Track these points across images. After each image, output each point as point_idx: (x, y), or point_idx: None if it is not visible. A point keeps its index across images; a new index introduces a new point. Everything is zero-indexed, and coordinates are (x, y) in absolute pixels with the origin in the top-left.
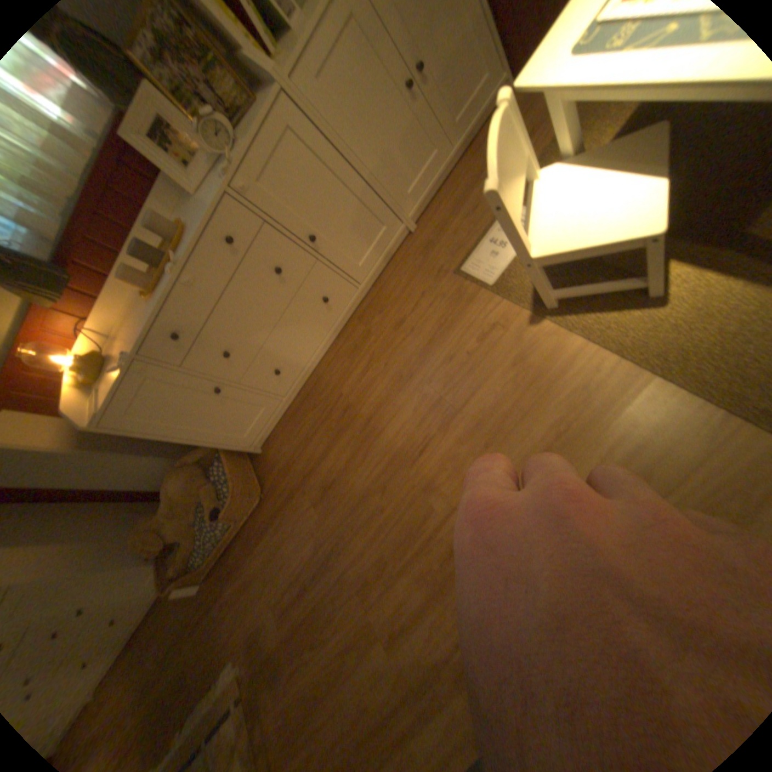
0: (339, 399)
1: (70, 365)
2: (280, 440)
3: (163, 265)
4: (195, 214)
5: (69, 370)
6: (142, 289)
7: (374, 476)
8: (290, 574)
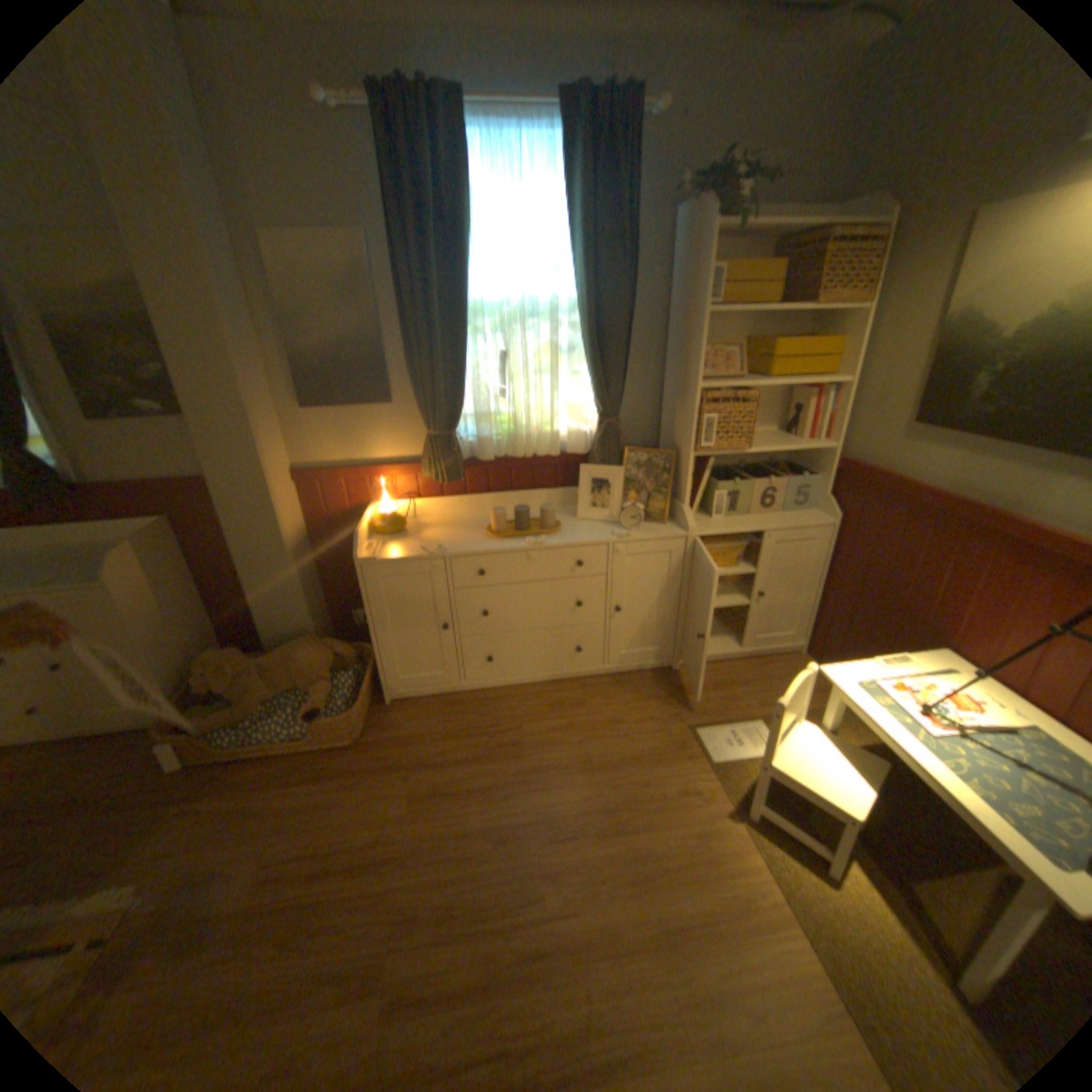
0: (514, 735)
1: (385, 517)
2: (420, 716)
3: (529, 541)
4: (576, 538)
5: (379, 518)
6: (497, 535)
7: (501, 830)
8: (321, 853)
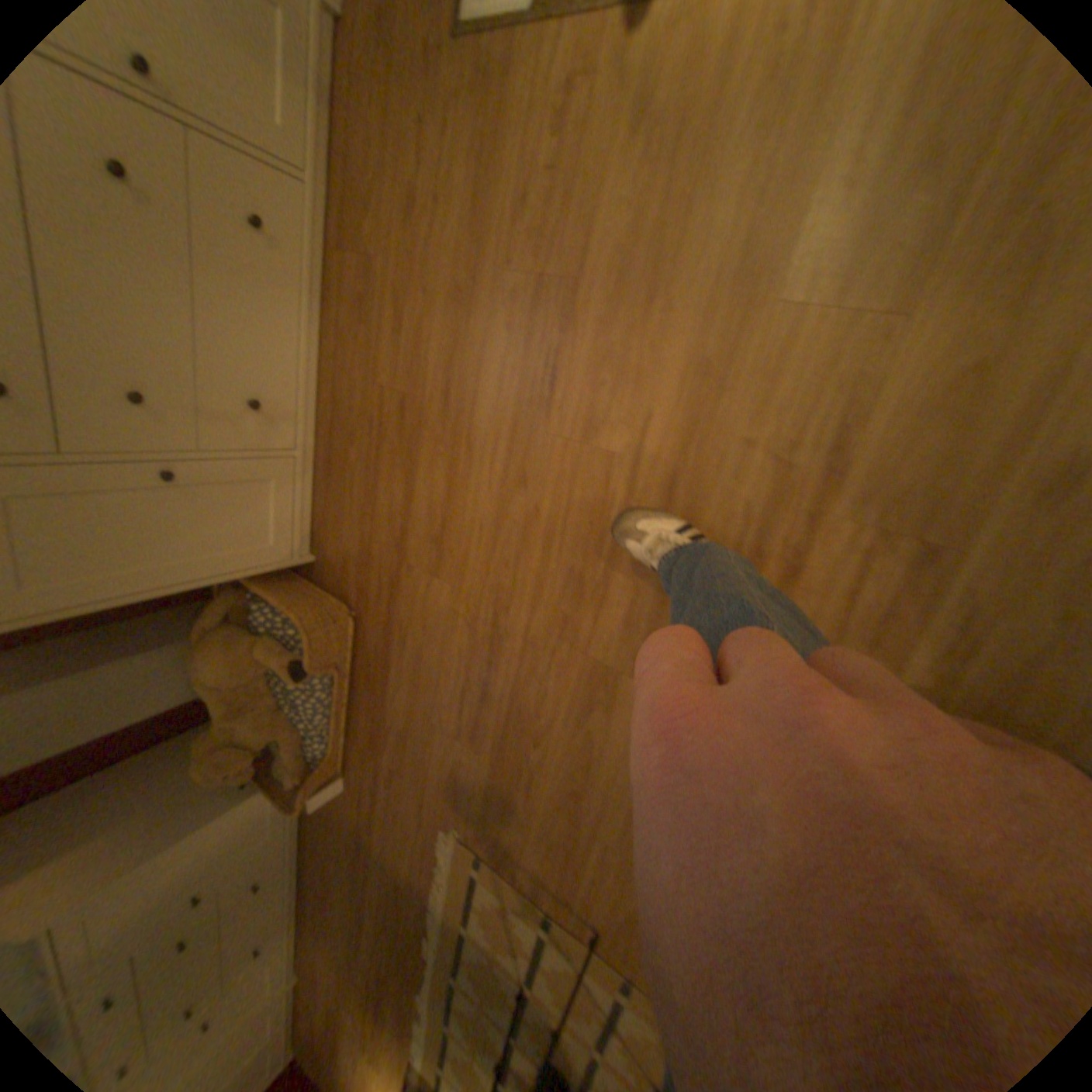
0: (382, 396)
1: None
2: (329, 519)
3: None
4: None
5: None
6: None
7: (498, 469)
8: (453, 678)
